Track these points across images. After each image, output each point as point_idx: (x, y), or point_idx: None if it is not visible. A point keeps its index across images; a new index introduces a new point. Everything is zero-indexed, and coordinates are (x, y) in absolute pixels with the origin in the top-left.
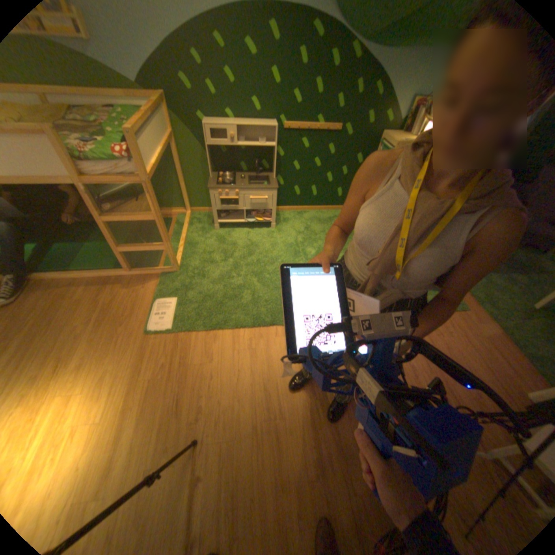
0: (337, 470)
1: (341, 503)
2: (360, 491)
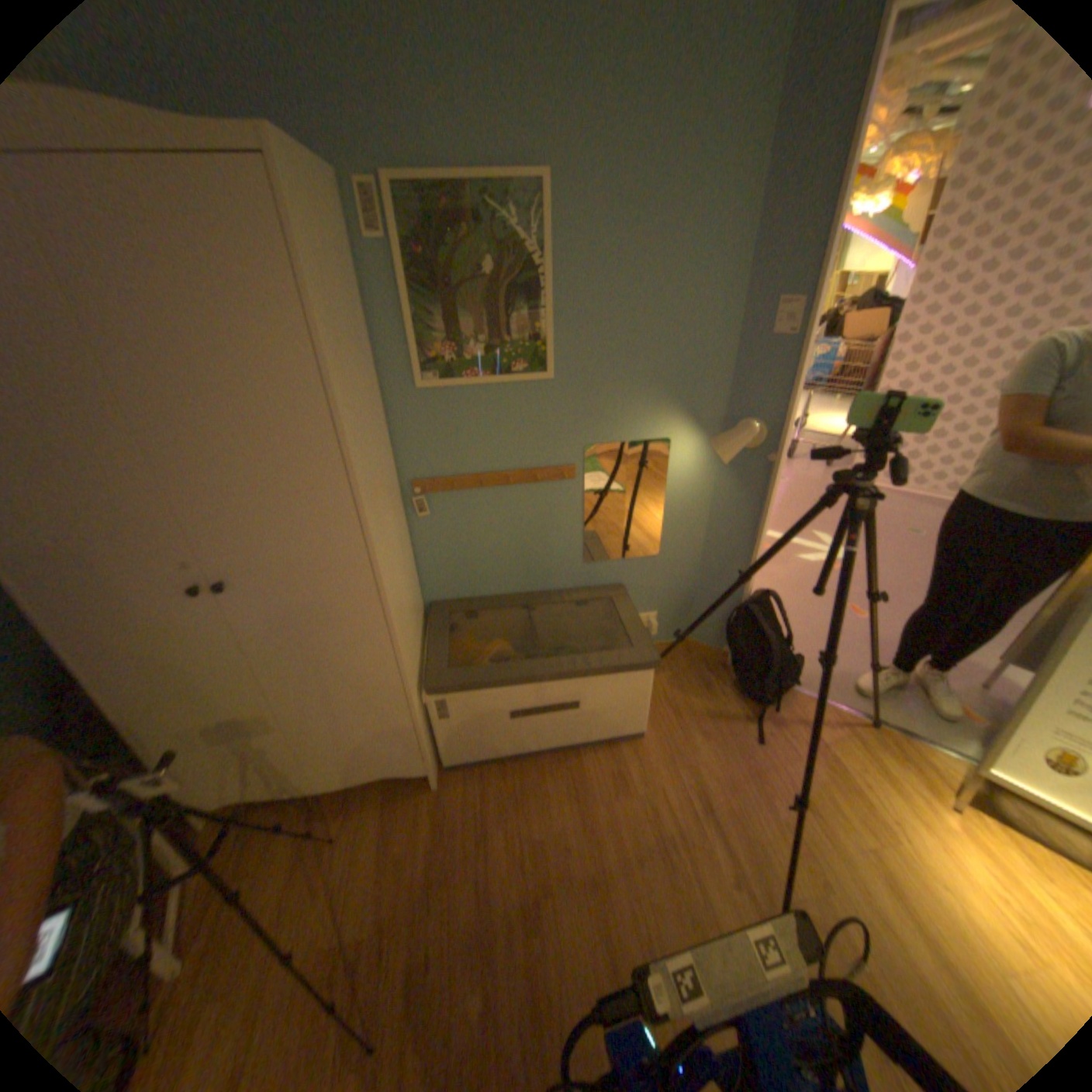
0: (494, 921)
1: (496, 872)
2: (462, 890)
